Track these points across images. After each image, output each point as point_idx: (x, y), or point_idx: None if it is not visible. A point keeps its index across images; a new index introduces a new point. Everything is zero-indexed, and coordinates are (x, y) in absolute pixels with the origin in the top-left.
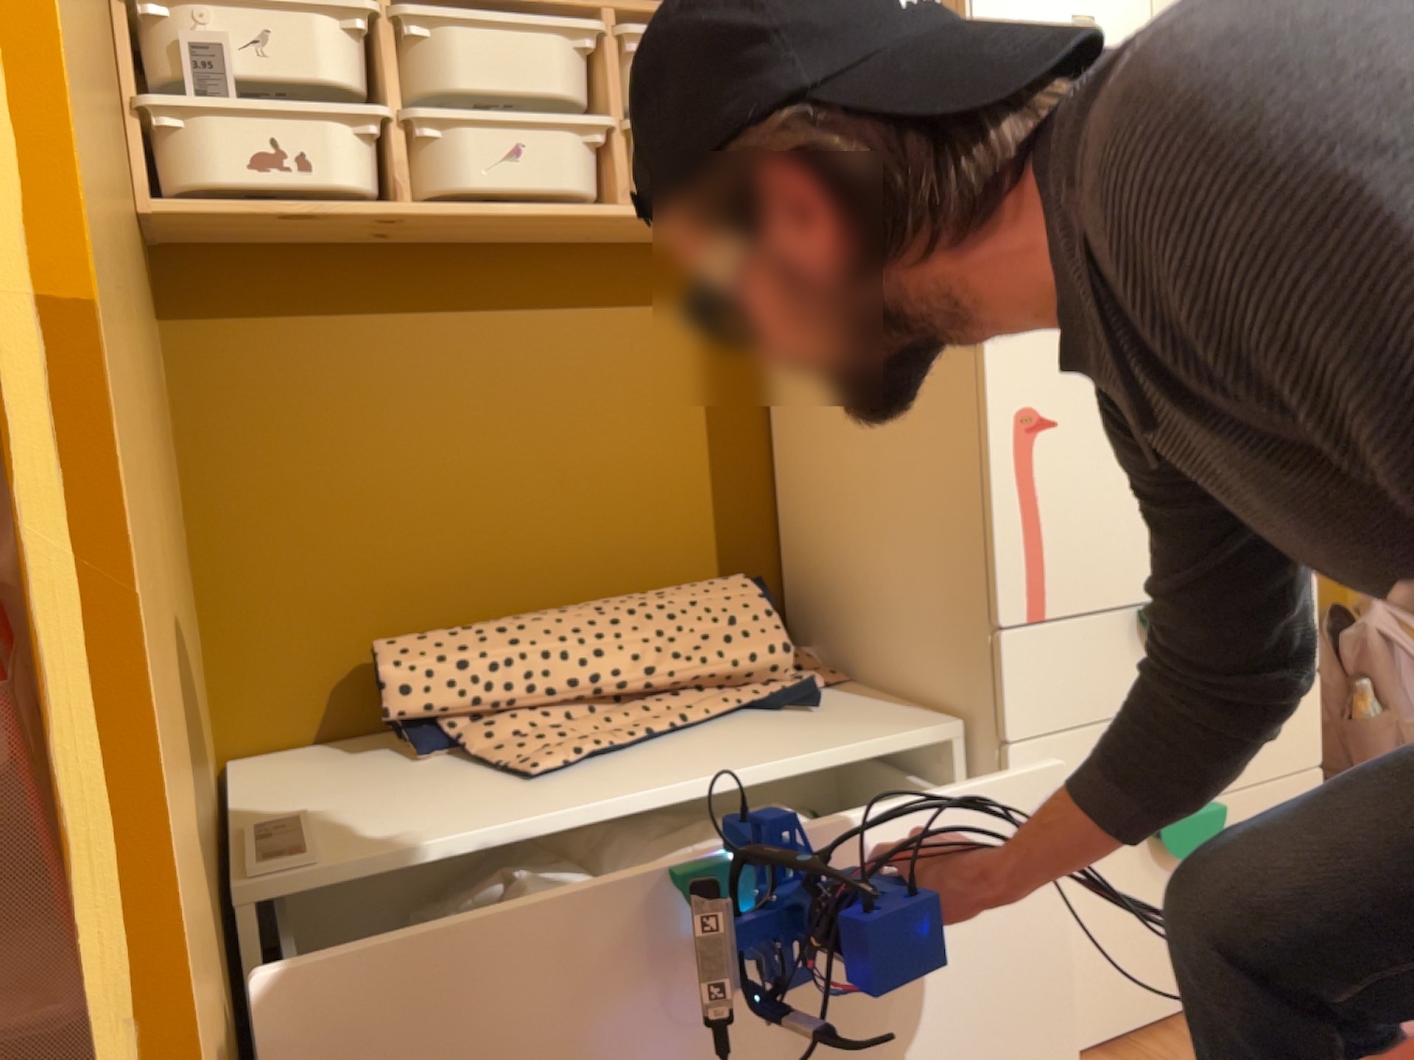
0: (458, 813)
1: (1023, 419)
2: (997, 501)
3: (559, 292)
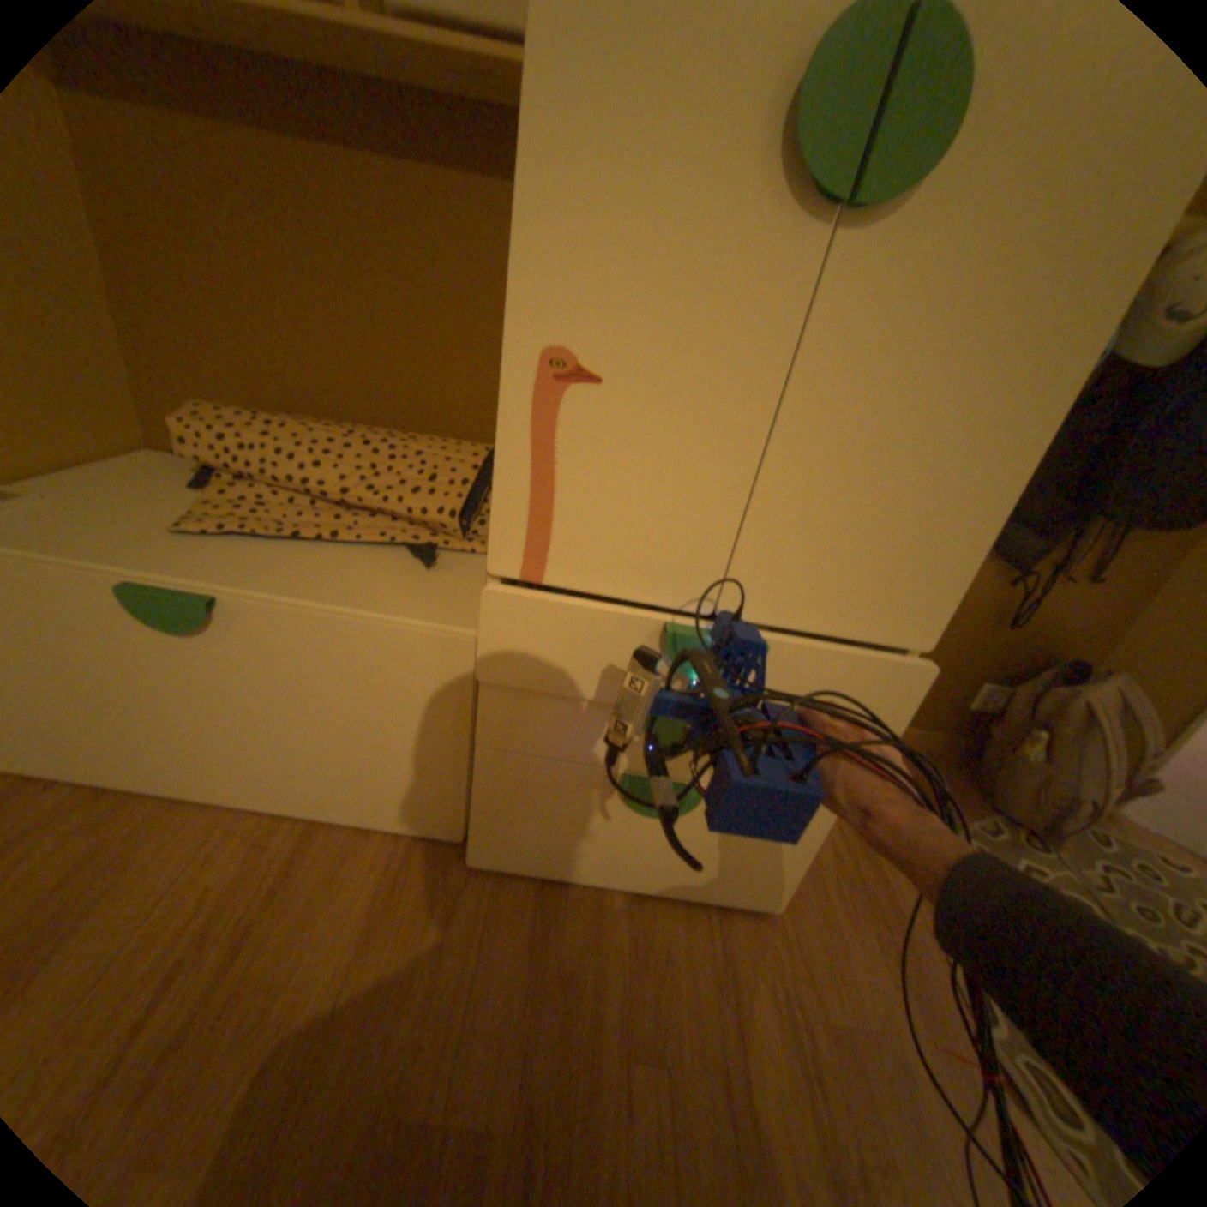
0: (87, 532)
1: (549, 357)
2: (503, 443)
3: (383, 141)
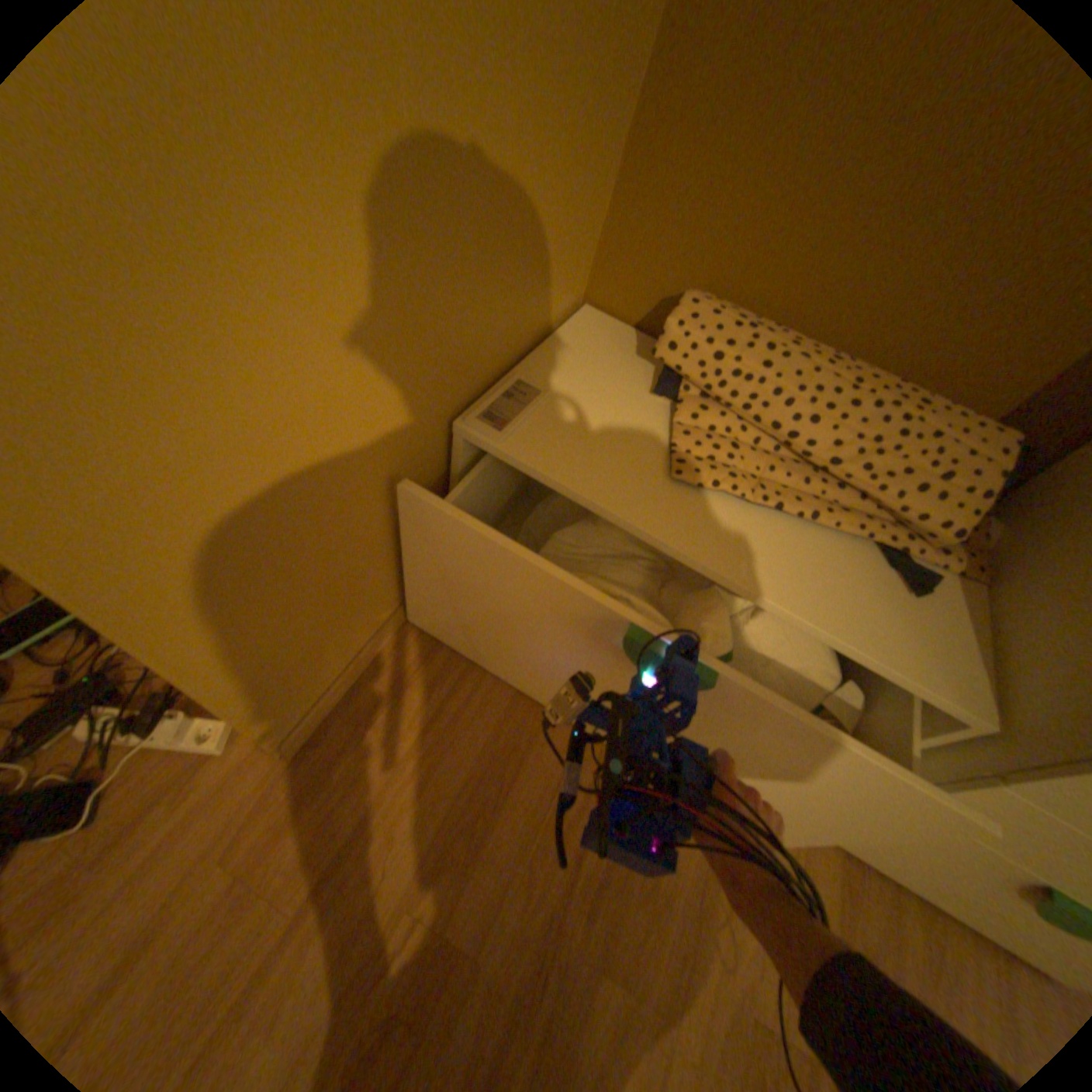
0: (610, 462)
1: None
2: None
3: None
